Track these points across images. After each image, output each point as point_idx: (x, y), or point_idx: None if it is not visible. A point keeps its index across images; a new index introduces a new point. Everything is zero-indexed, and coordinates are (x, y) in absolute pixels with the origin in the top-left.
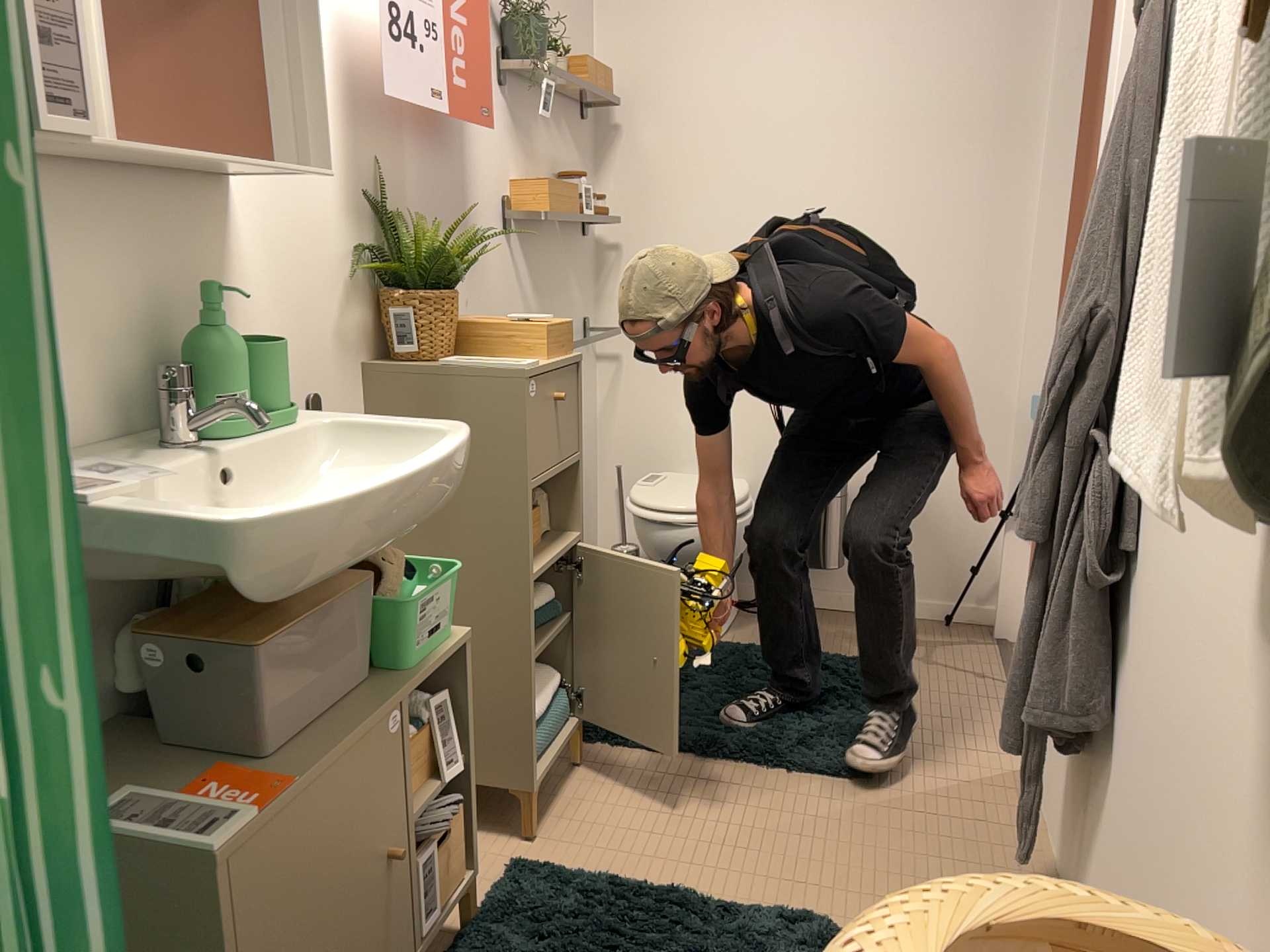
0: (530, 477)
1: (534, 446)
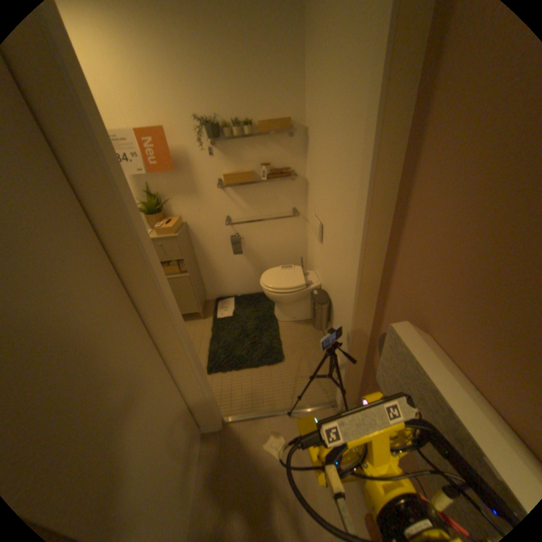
0: None
1: None
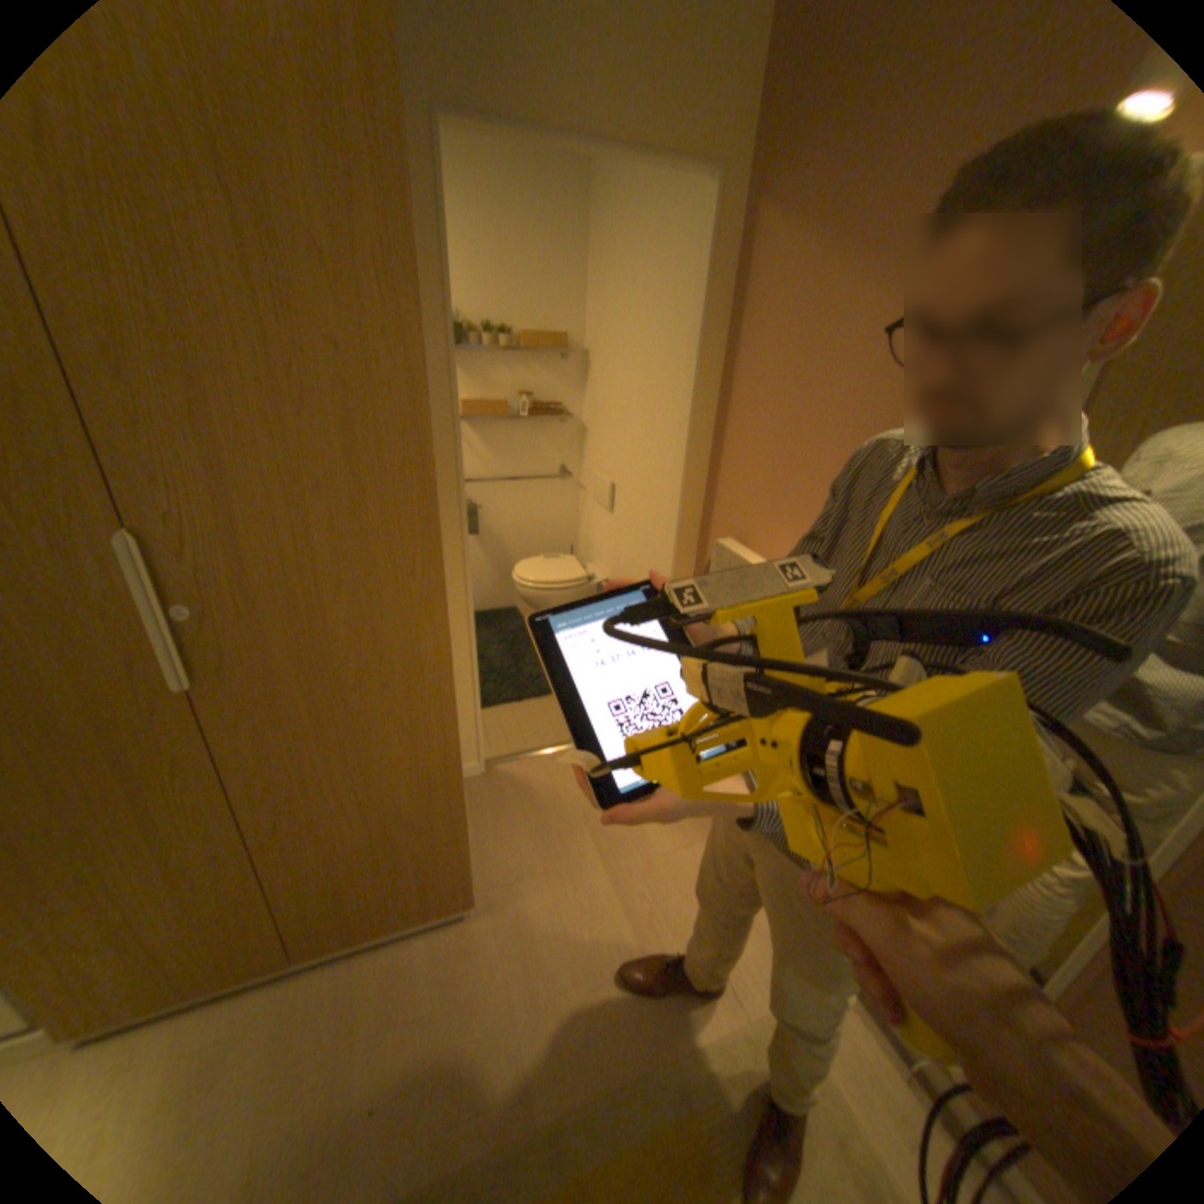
0: None
1: None
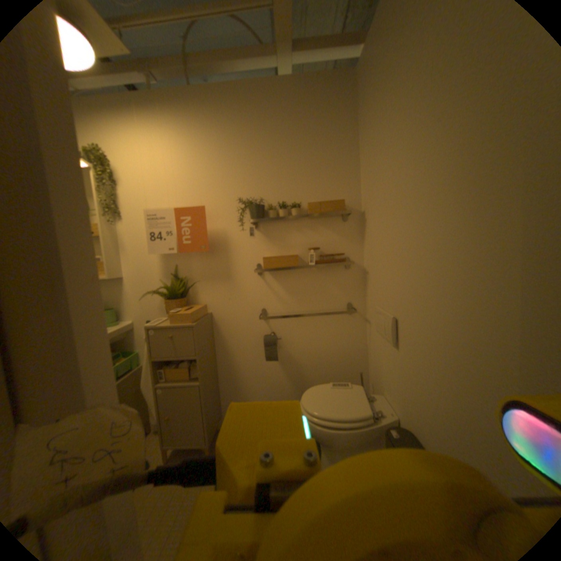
0: (149, 357)
1: (153, 349)
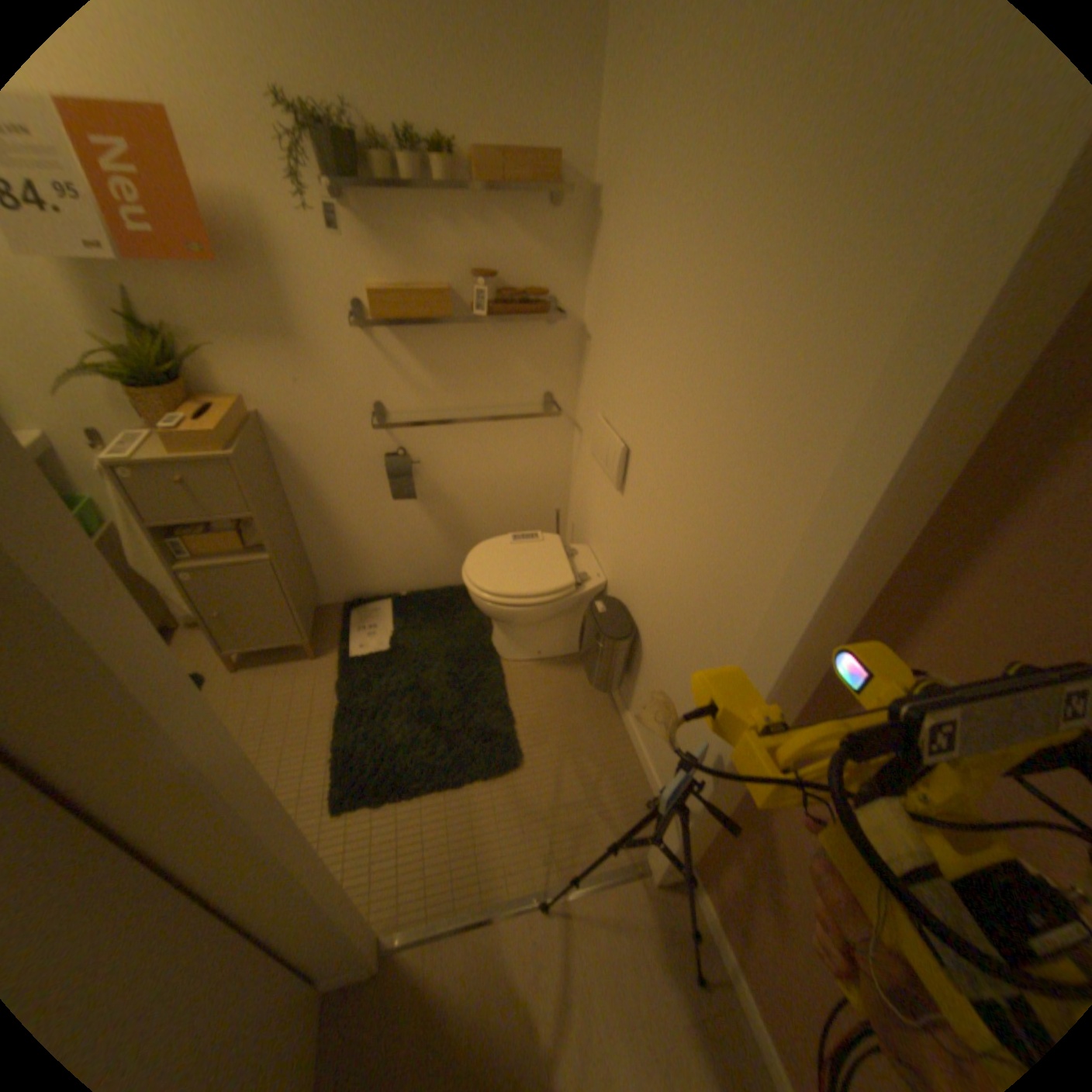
0: (140, 522)
1: (144, 507)
